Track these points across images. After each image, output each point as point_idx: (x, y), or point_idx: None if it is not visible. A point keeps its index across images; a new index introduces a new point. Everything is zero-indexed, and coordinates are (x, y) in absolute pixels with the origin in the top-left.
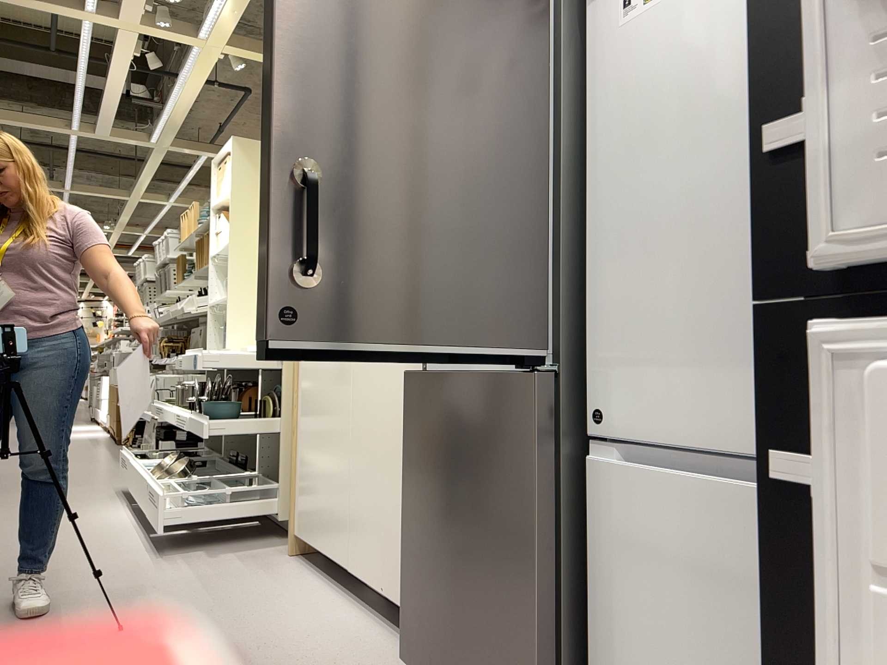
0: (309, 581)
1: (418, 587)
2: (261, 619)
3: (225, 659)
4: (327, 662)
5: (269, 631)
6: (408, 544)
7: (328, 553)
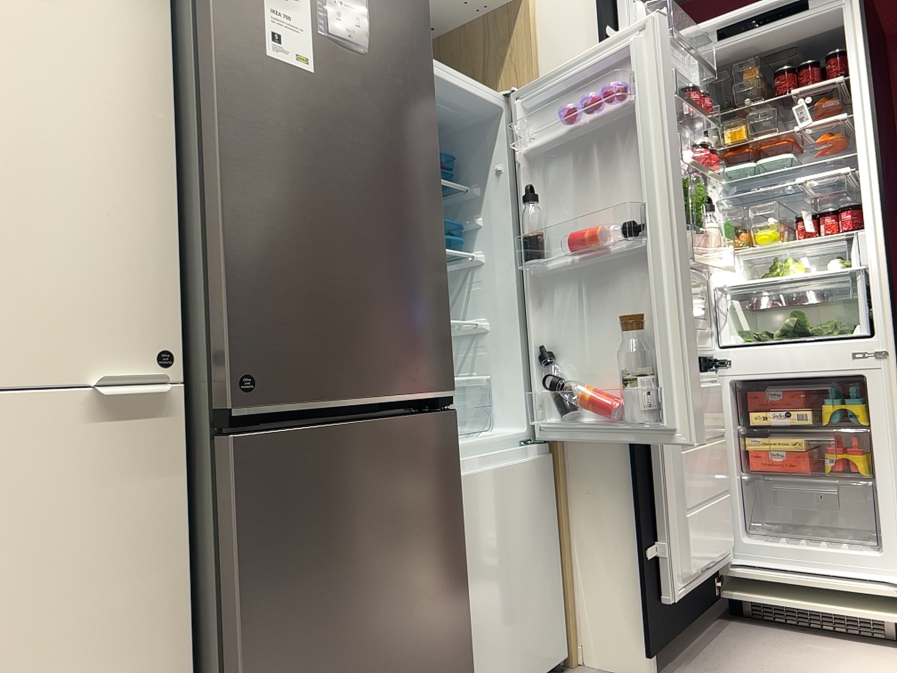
0: None
1: None
2: None
3: None
4: None
5: None
6: None
7: None
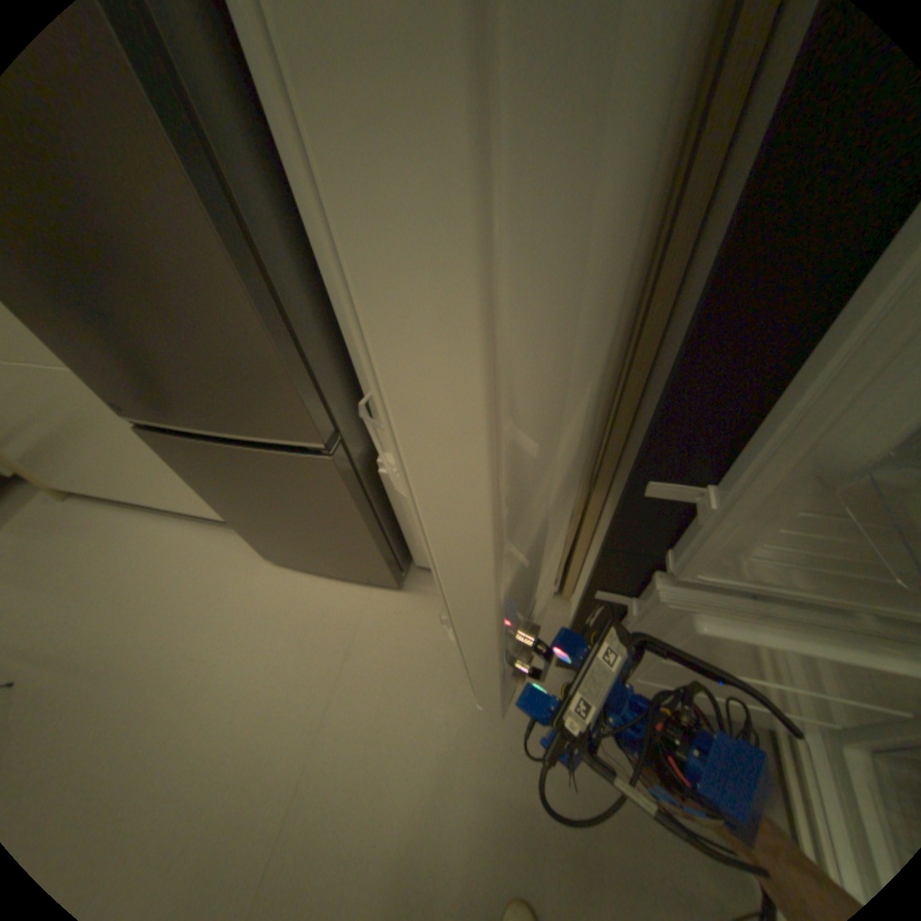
0: (112, 519)
1: (254, 533)
2: (118, 583)
3: (134, 638)
4: (210, 586)
5: (138, 590)
6: (229, 519)
7: (113, 498)
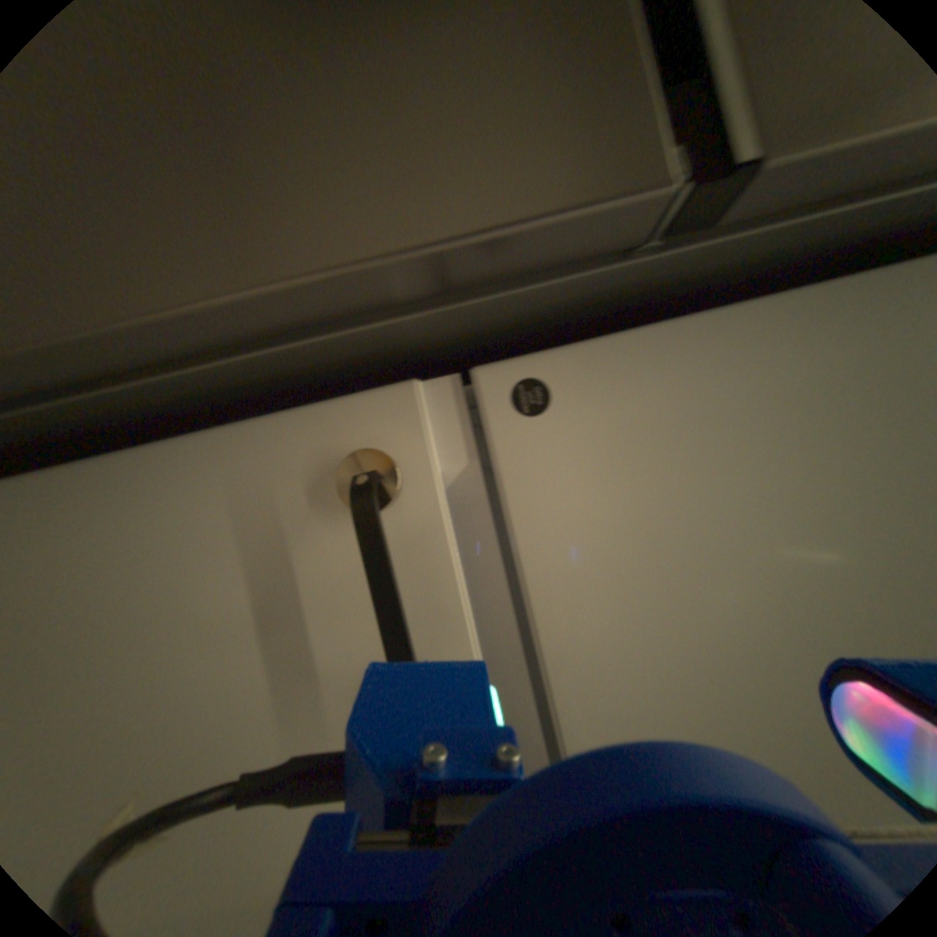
0: None
1: None
2: None
3: None
4: None
5: None
6: None
7: None
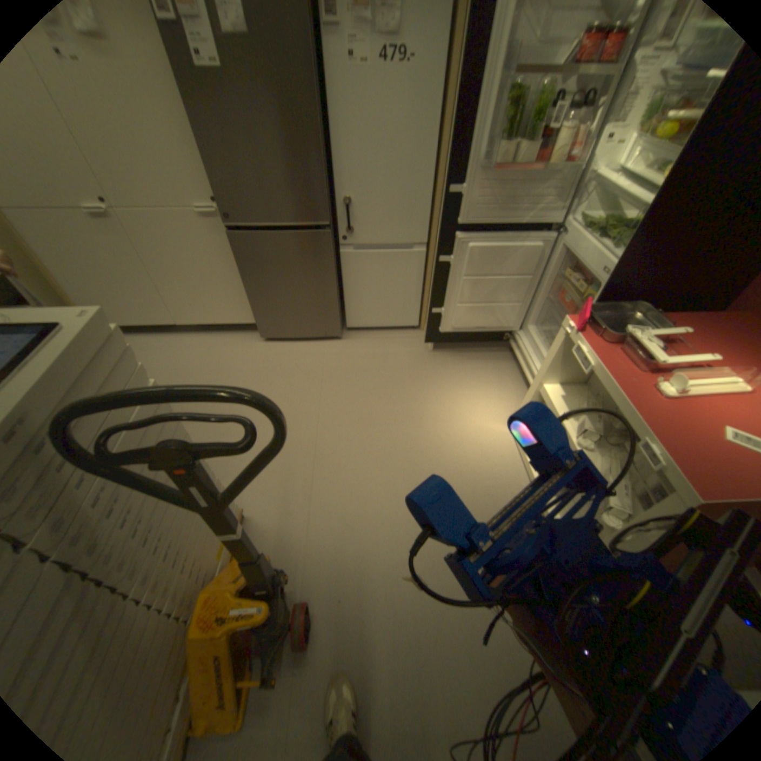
0: (143, 340)
1: (263, 312)
2: (168, 363)
3: (196, 380)
4: (231, 355)
5: (185, 363)
6: (252, 300)
7: (147, 323)
